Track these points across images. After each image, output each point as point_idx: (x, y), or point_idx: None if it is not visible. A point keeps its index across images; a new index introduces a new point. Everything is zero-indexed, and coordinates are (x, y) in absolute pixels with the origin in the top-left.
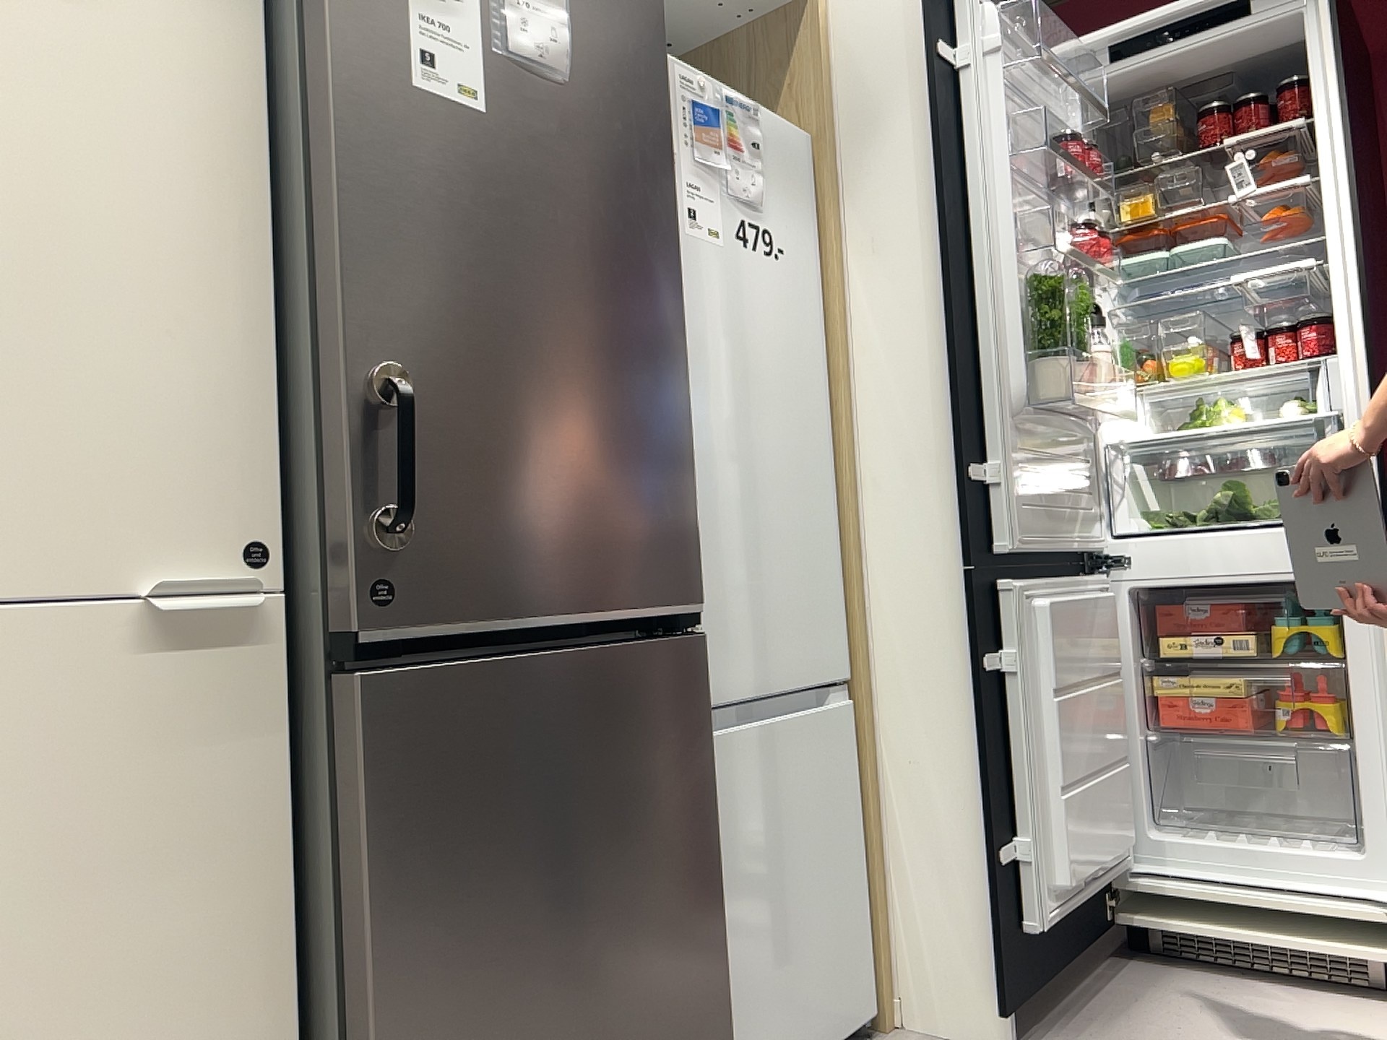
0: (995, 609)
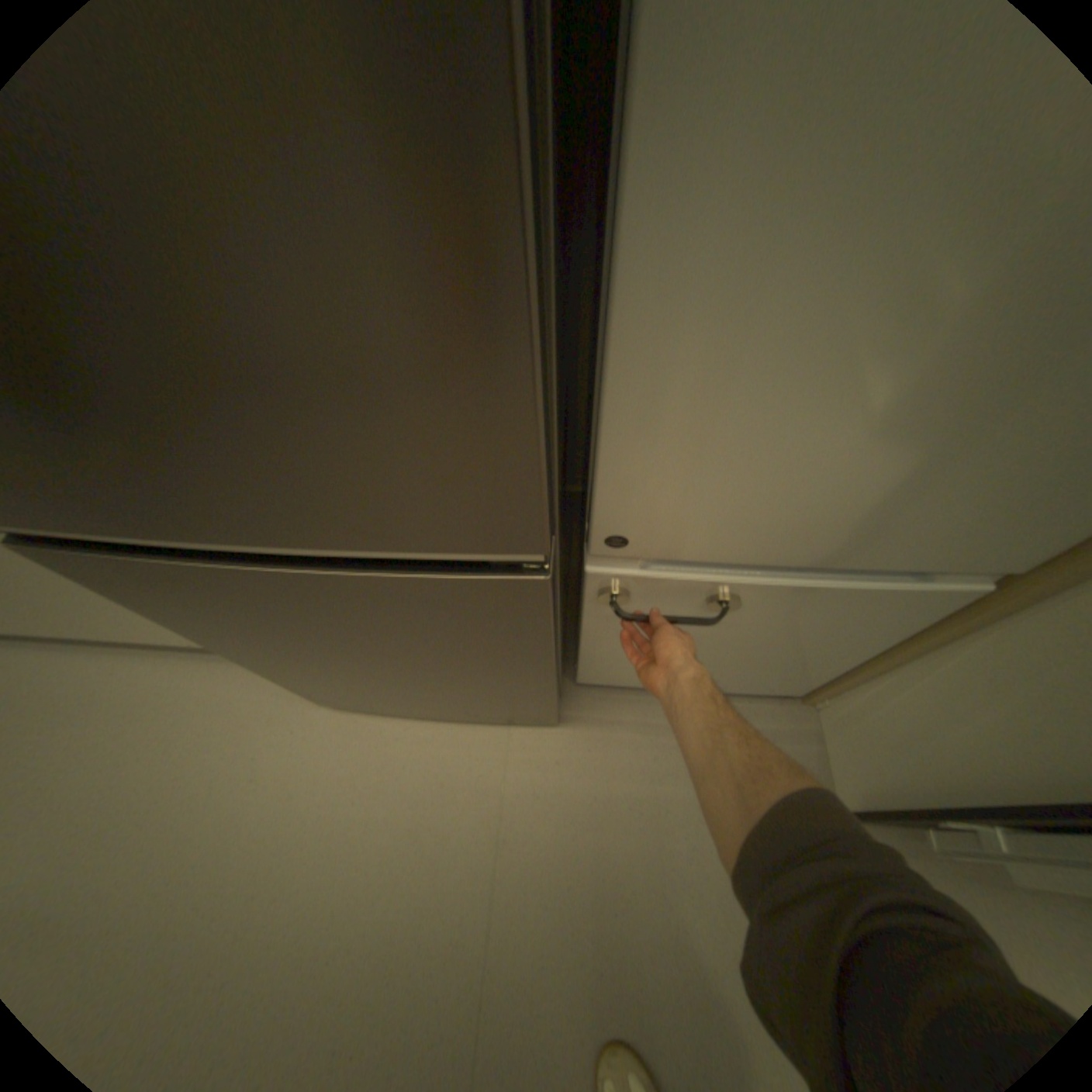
0: None
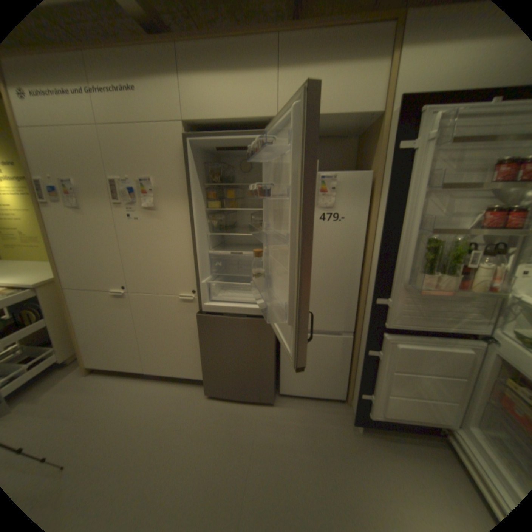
0: (381, 340)
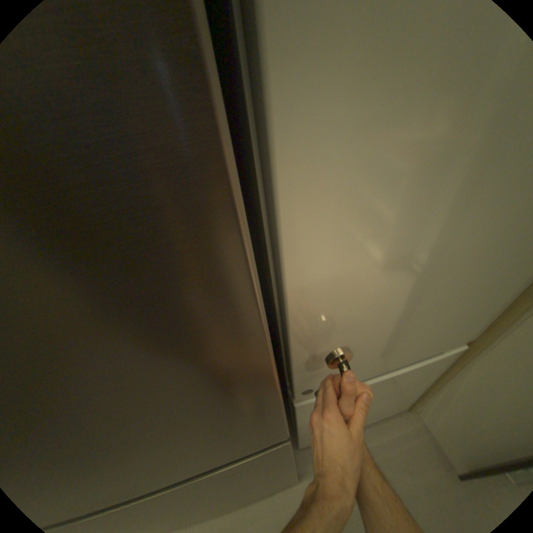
0: None
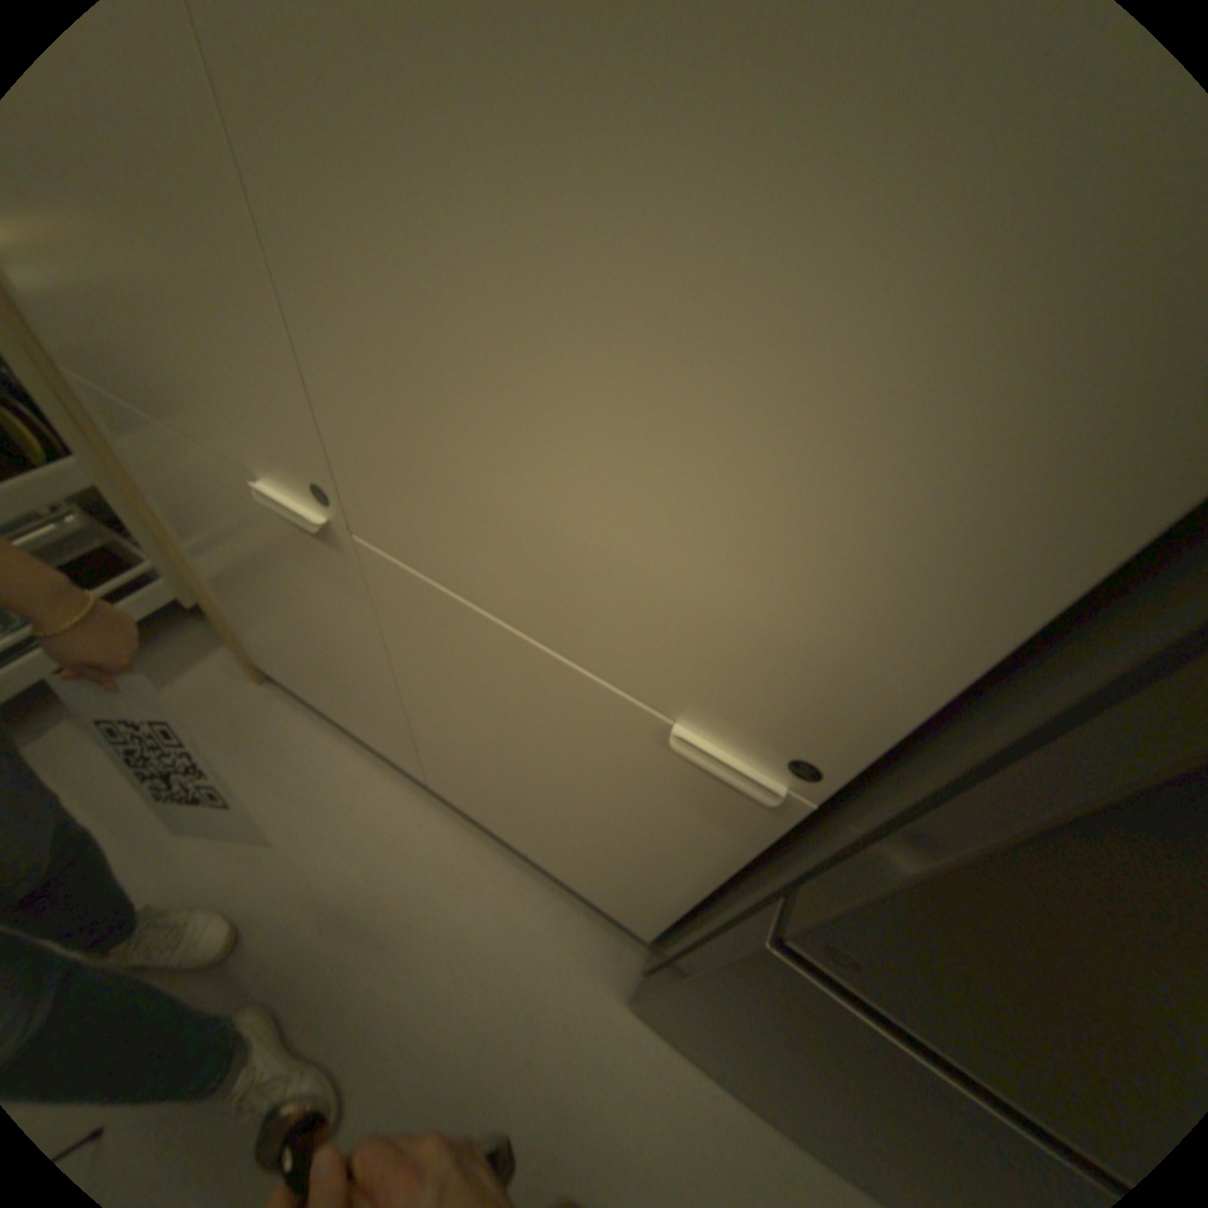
0: None
